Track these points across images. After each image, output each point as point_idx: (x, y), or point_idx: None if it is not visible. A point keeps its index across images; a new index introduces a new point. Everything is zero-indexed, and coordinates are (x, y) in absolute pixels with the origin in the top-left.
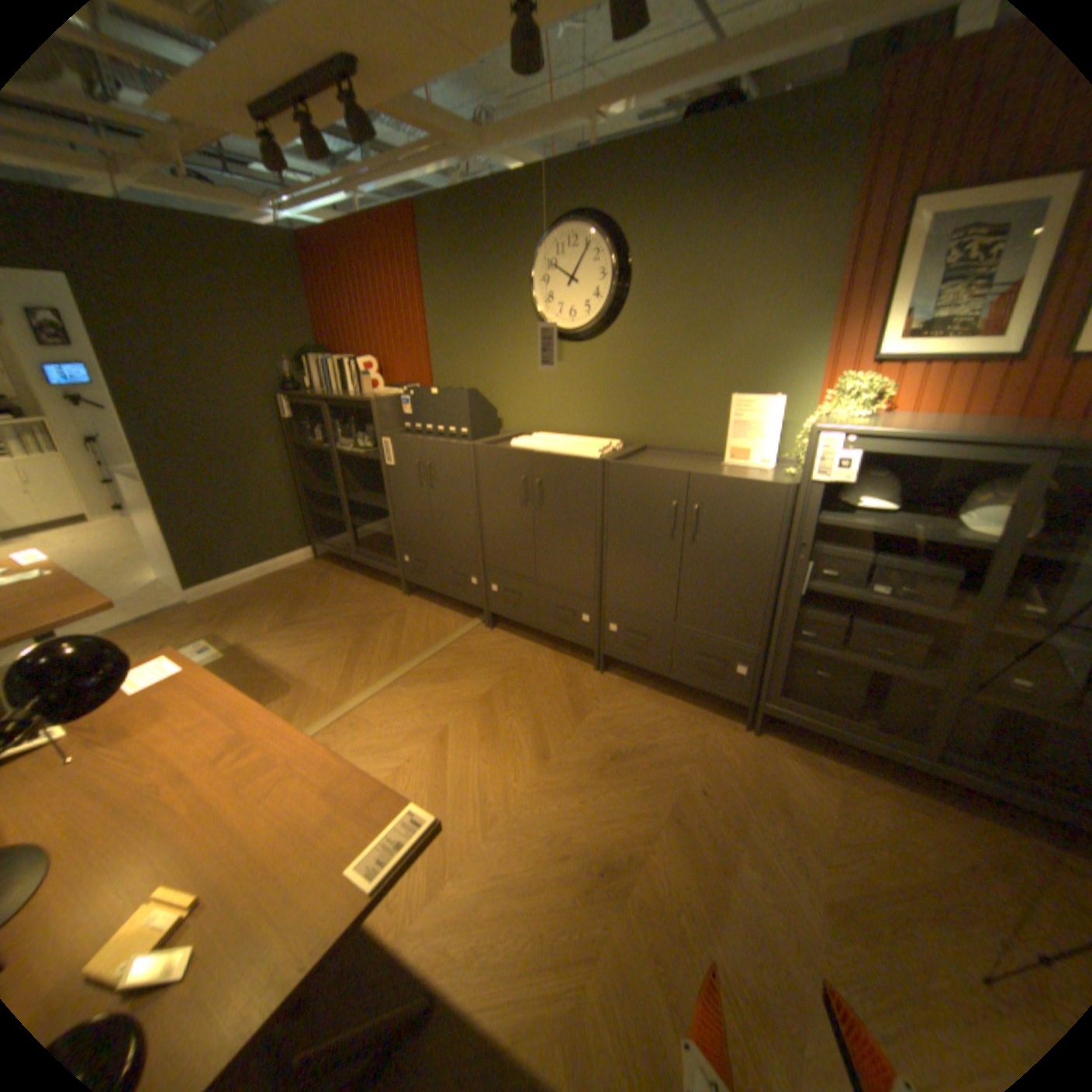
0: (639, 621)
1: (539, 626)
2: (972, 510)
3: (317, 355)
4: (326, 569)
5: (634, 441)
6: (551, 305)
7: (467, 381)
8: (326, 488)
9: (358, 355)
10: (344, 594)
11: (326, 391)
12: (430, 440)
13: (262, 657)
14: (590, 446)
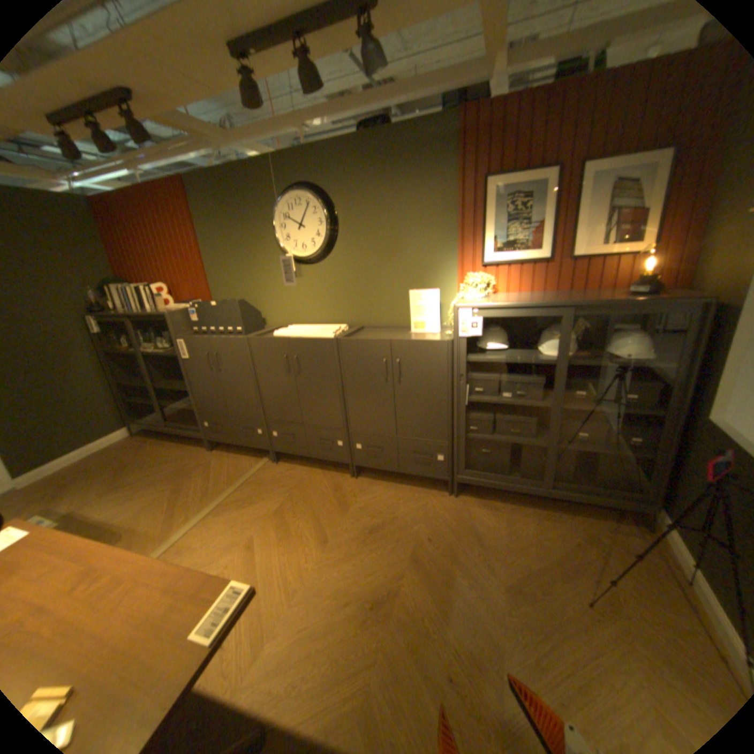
0: (374, 439)
1: (310, 455)
2: (543, 344)
3: (116, 285)
4: (140, 442)
5: (355, 324)
6: (289, 242)
7: (237, 294)
8: (134, 381)
9: (150, 282)
10: (158, 459)
11: (126, 310)
12: (214, 337)
13: (93, 518)
14: (327, 331)
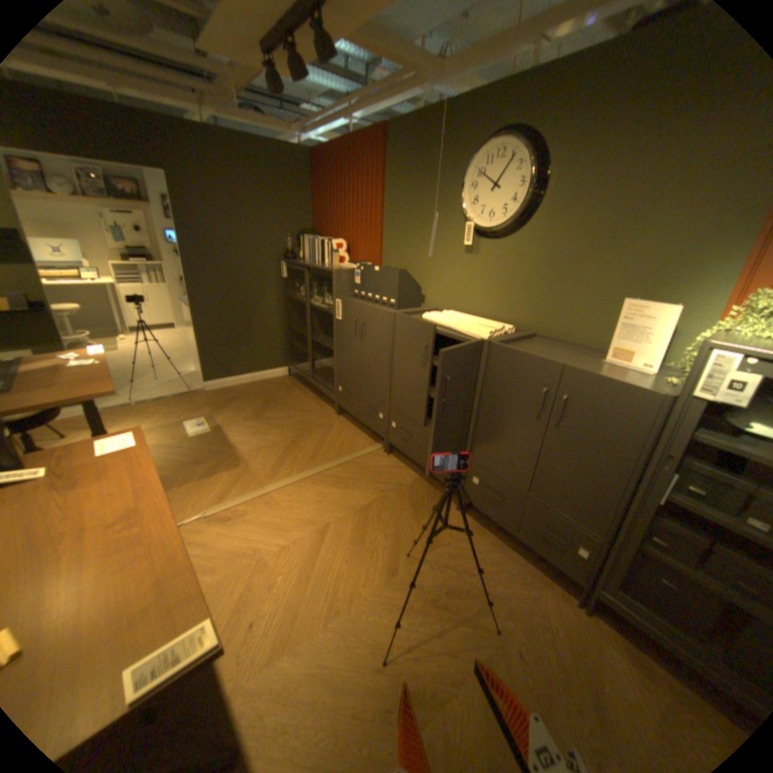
0: (499, 482)
1: (421, 462)
2: None
3: (311, 236)
4: (294, 384)
5: (527, 328)
6: (476, 206)
7: (406, 263)
8: (303, 329)
9: (338, 238)
10: (299, 404)
11: (312, 262)
12: (366, 305)
13: (233, 437)
14: (486, 327)
